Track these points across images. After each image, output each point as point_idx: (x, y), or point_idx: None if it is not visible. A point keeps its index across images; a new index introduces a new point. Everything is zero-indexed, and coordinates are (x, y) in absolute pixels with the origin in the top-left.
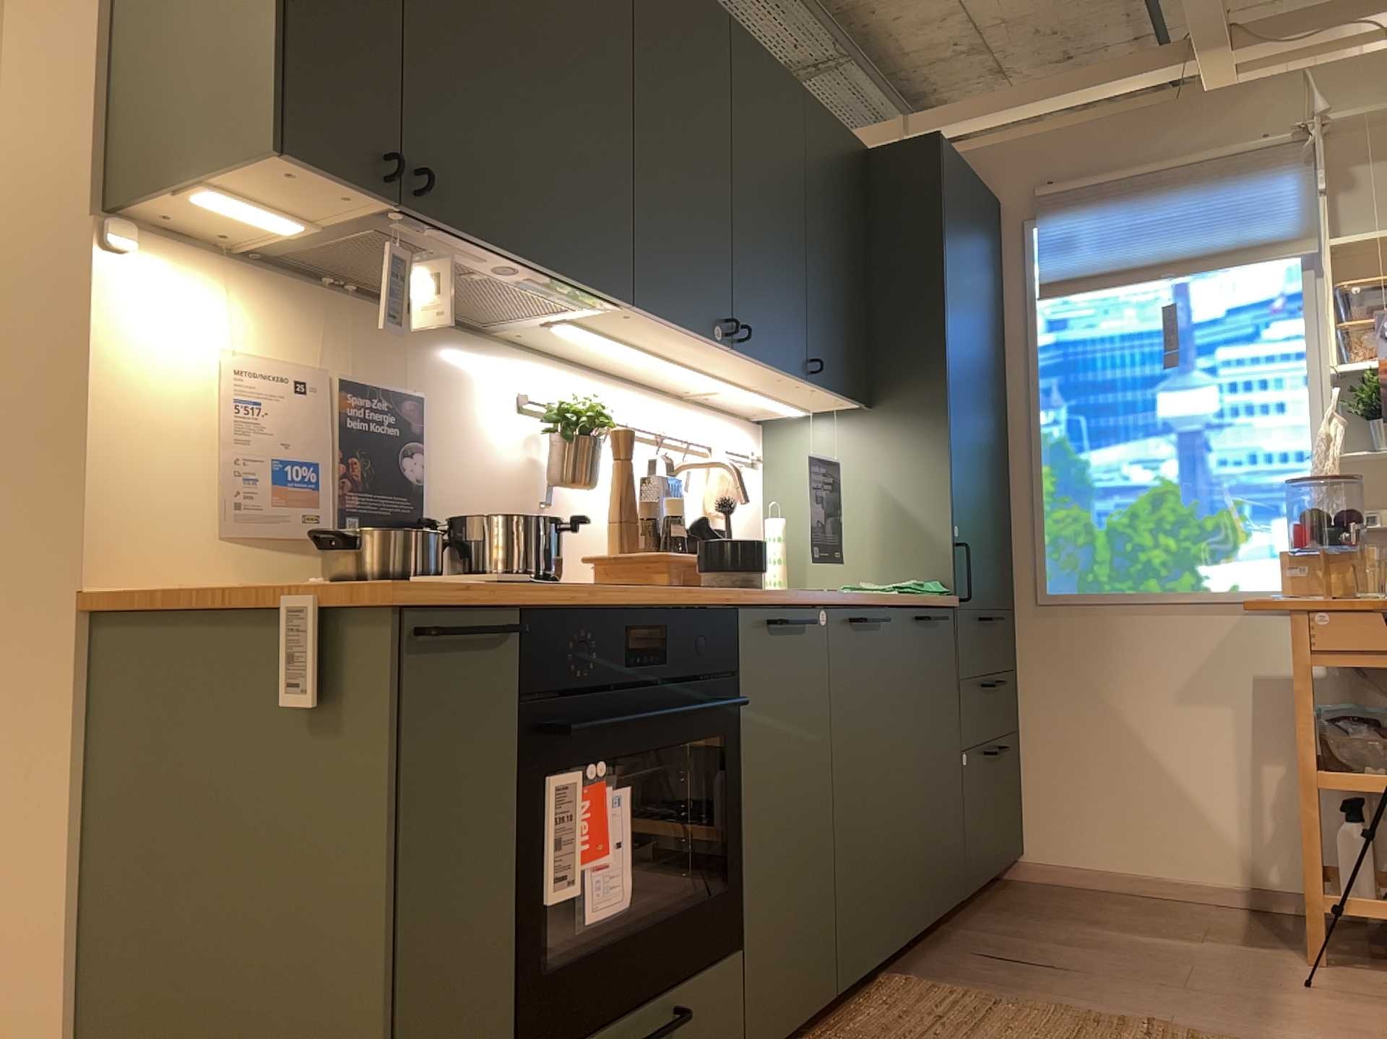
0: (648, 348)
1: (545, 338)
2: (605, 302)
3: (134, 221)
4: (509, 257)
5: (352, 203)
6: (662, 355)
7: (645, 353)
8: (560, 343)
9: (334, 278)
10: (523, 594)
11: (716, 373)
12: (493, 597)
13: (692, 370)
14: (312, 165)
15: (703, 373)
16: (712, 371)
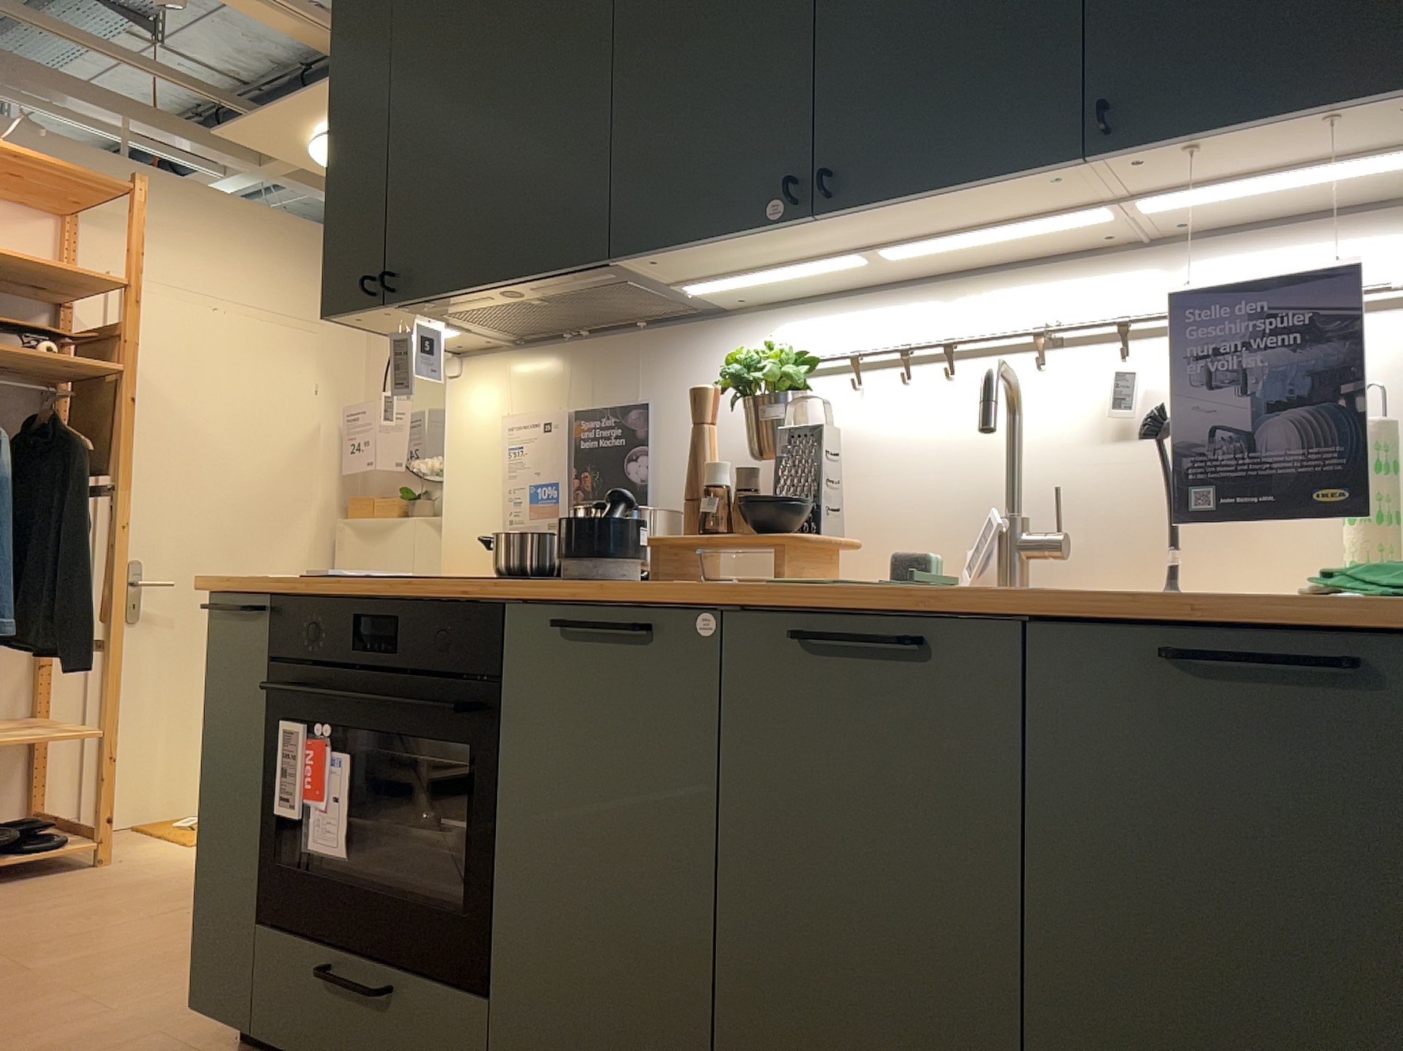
0: (810, 258)
1: (775, 290)
2: (619, 265)
3: (466, 352)
4: (483, 290)
5: (397, 313)
6: (843, 253)
7: (820, 262)
8: (796, 286)
9: (565, 333)
10: (262, 583)
11: (988, 226)
12: (248, 586)
13: (938, 241)
14: (345, 312)
15: (963, 236)
16: (973, 226)
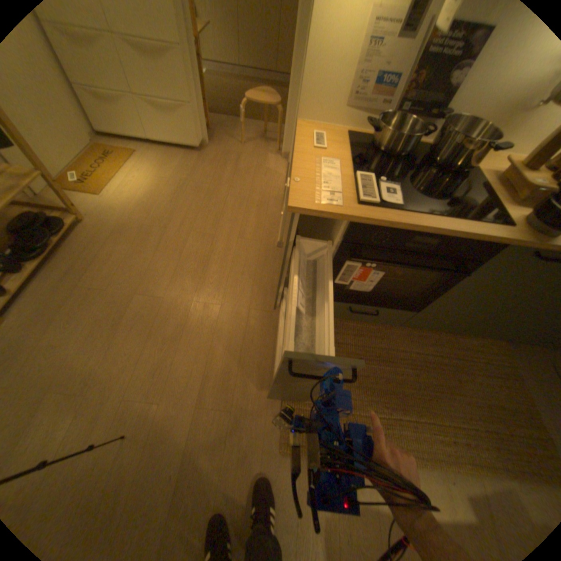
0: None
1: None
2: None
3: None
4: None
5: None
6: None
7: None
8: None
9: None
10: (352, 219)
11: None
12: (337, 217)
13: None
14: None
15: None
16: None
